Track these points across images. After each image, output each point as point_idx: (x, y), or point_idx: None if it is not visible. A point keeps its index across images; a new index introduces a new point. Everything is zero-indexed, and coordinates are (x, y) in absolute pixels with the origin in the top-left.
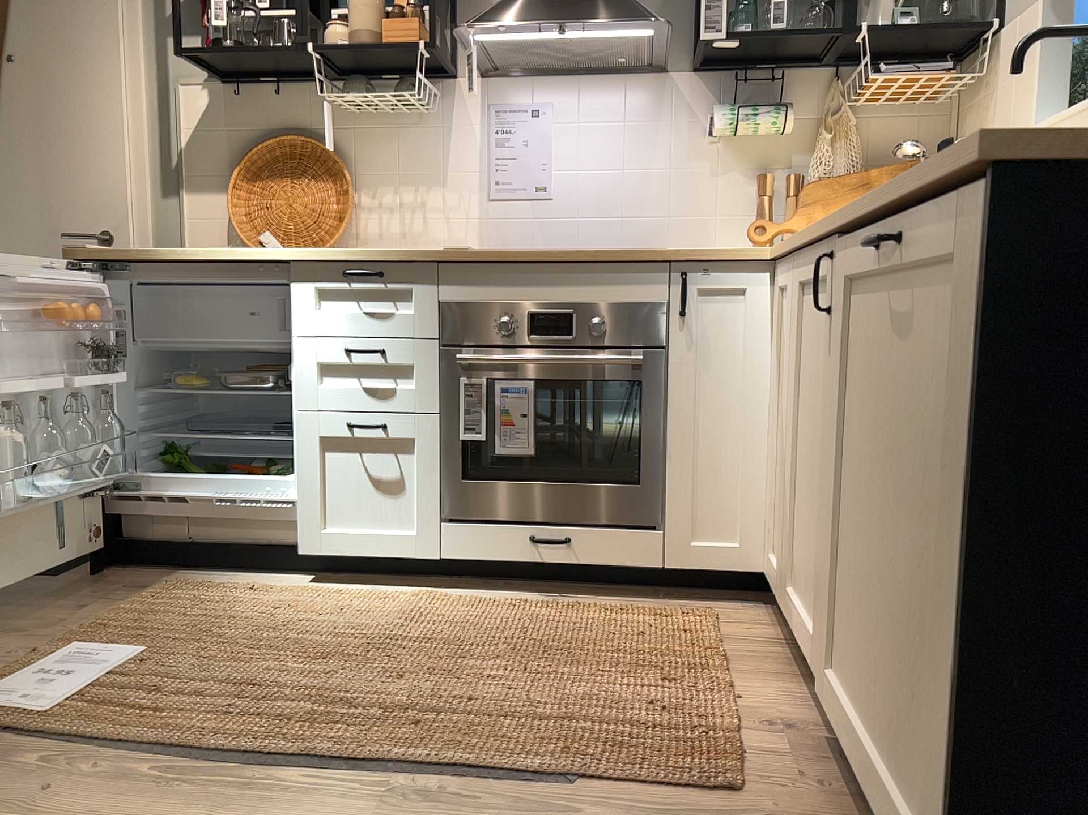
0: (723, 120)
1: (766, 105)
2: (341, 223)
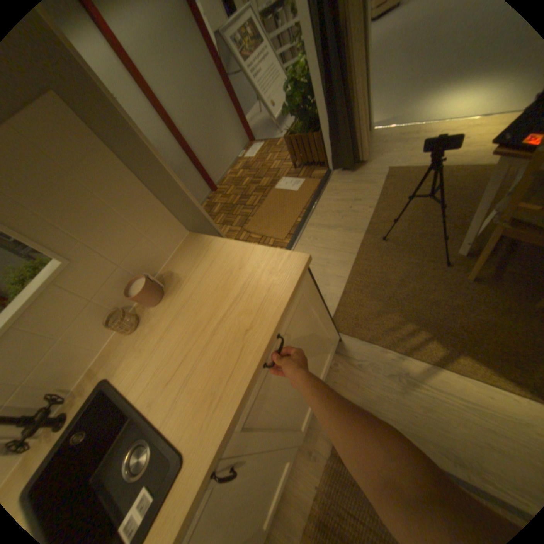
0: None
1: None
2: None
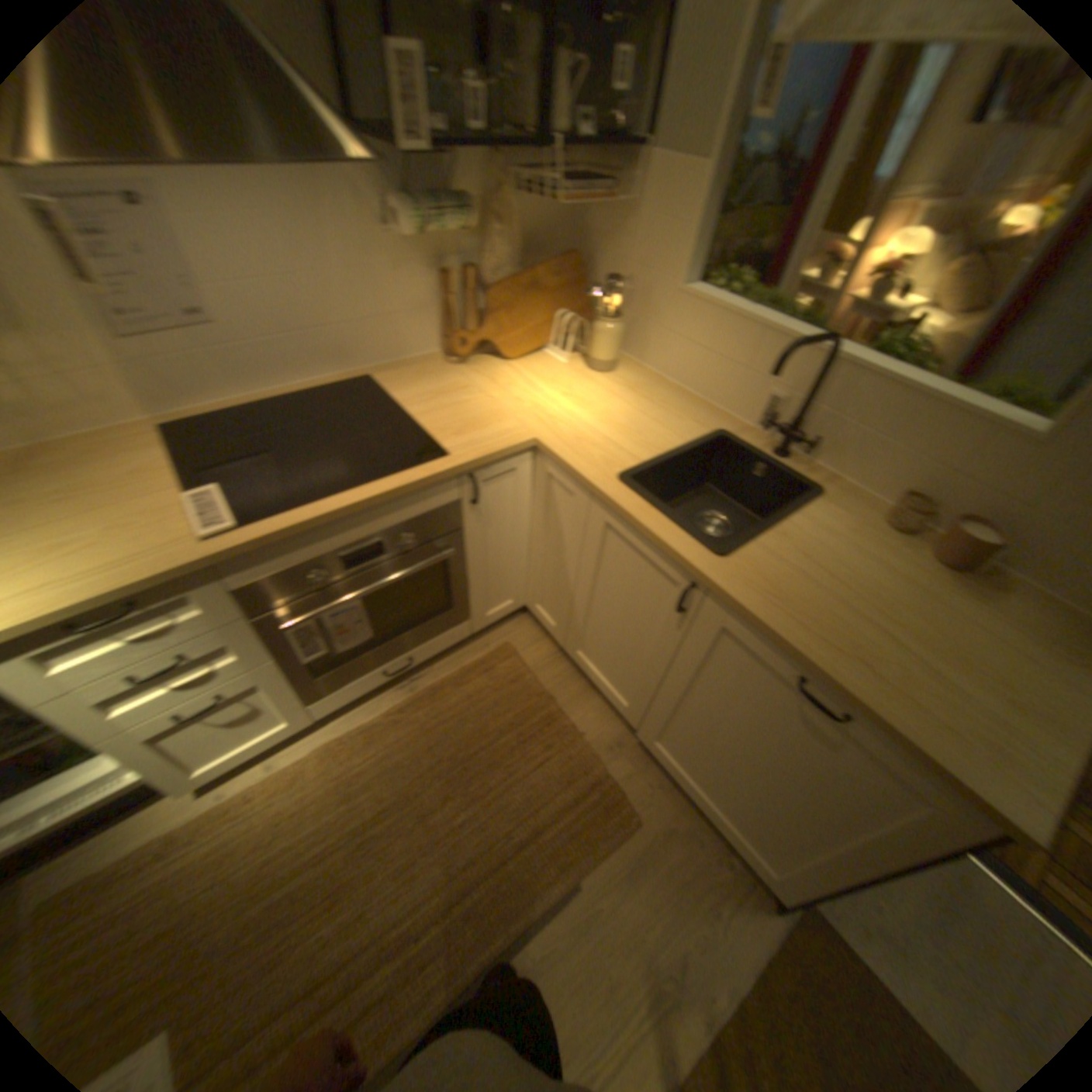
0: (407, 211)
1: (452, 199)
2: None
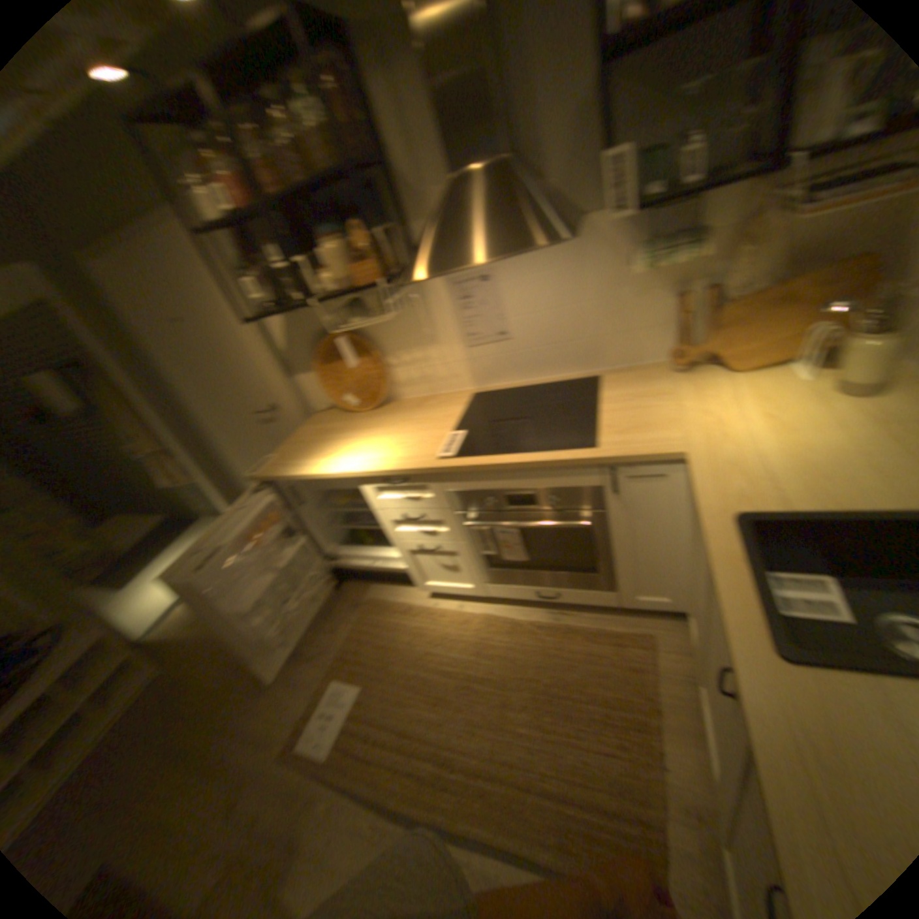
0: (641, 252)
1: (682, 235)
2: (379, 380)
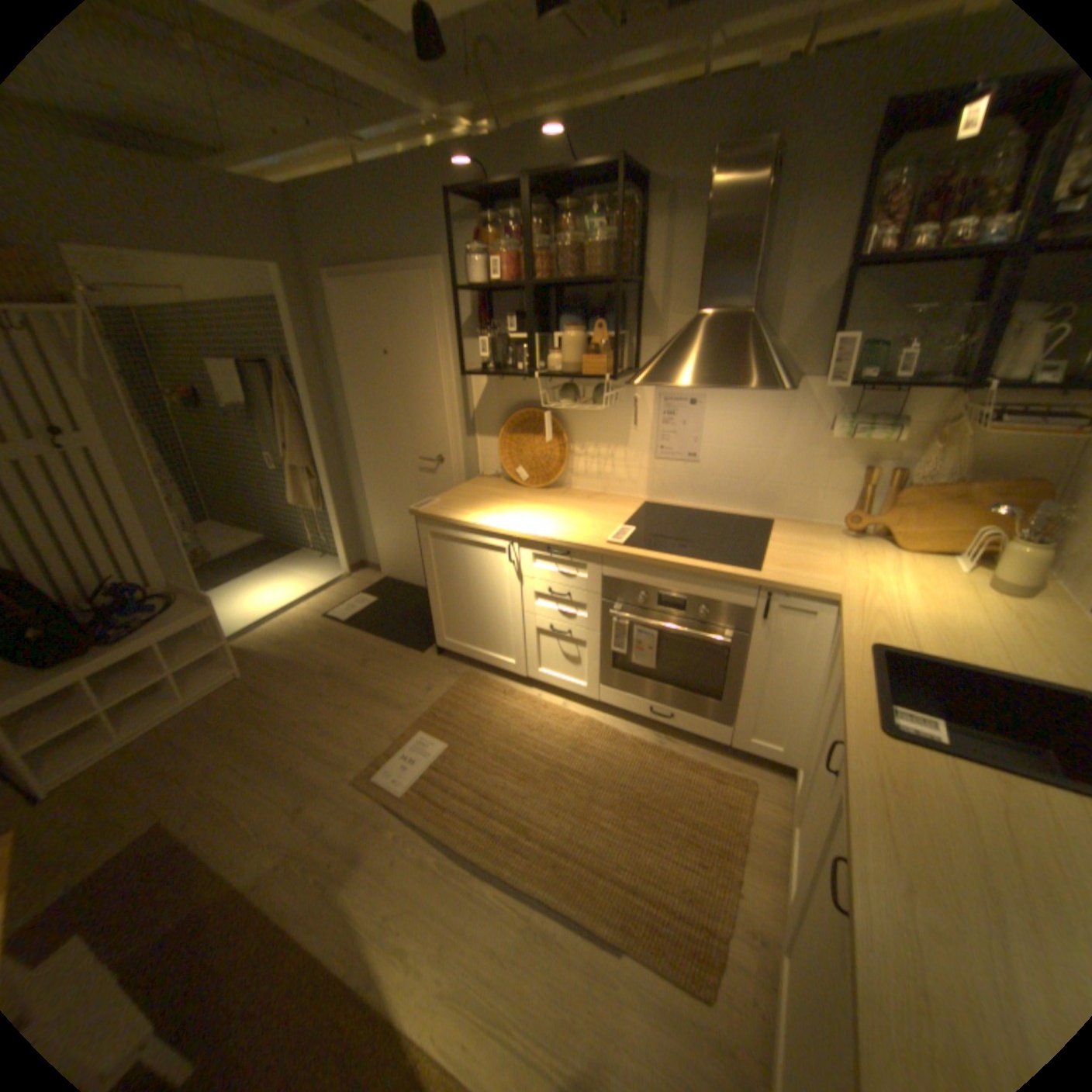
0: (846, 422)
1: (886, 418)
2: (562, 464)
